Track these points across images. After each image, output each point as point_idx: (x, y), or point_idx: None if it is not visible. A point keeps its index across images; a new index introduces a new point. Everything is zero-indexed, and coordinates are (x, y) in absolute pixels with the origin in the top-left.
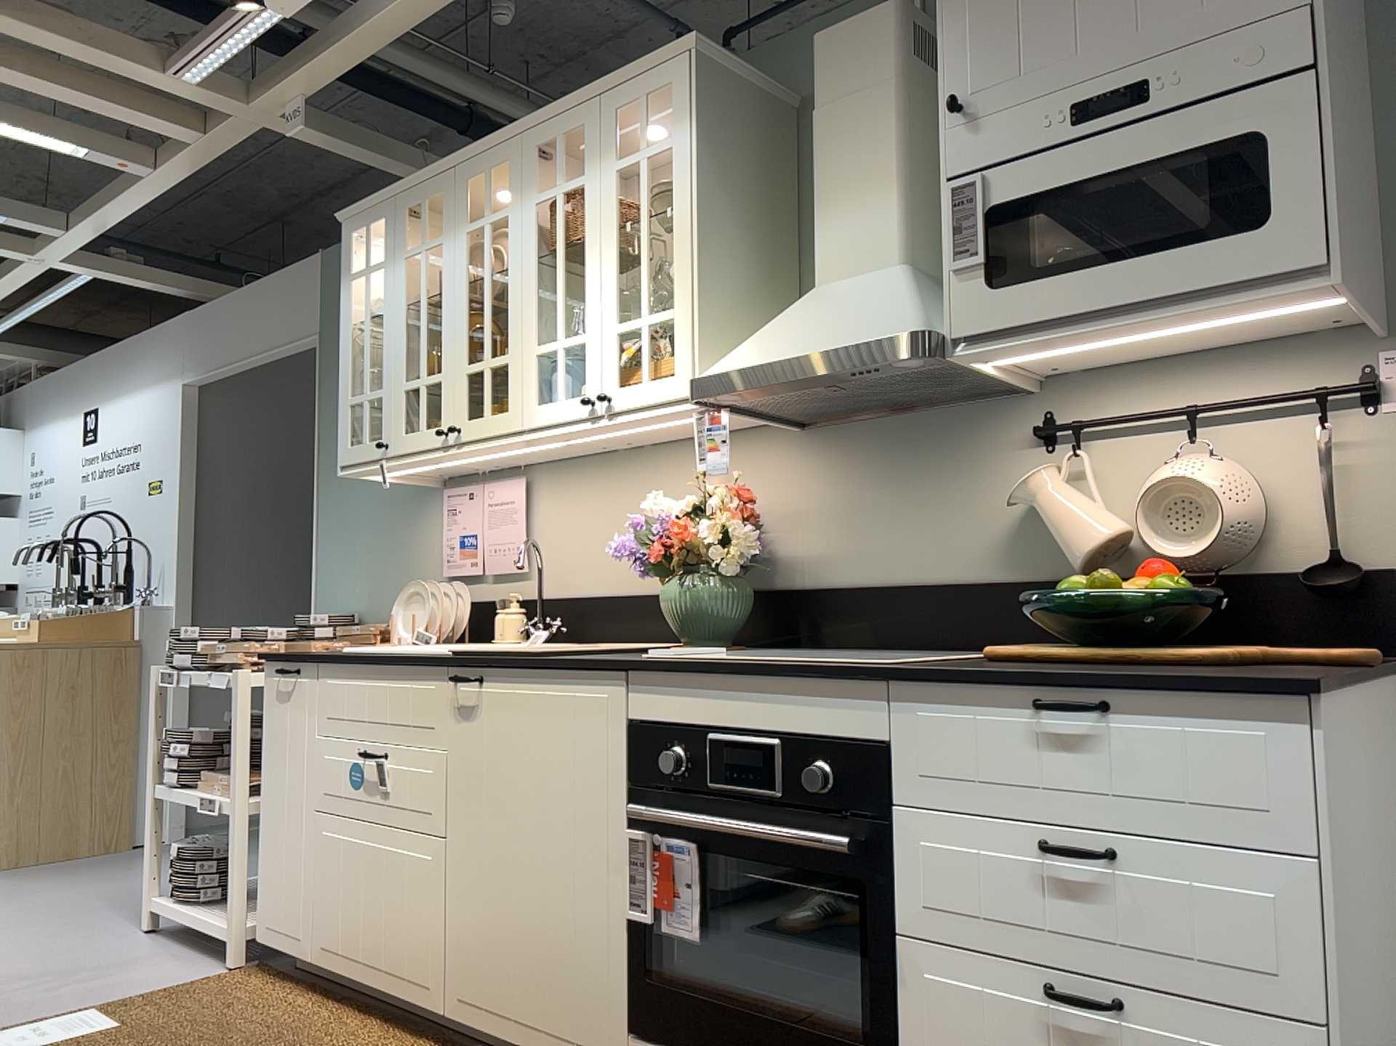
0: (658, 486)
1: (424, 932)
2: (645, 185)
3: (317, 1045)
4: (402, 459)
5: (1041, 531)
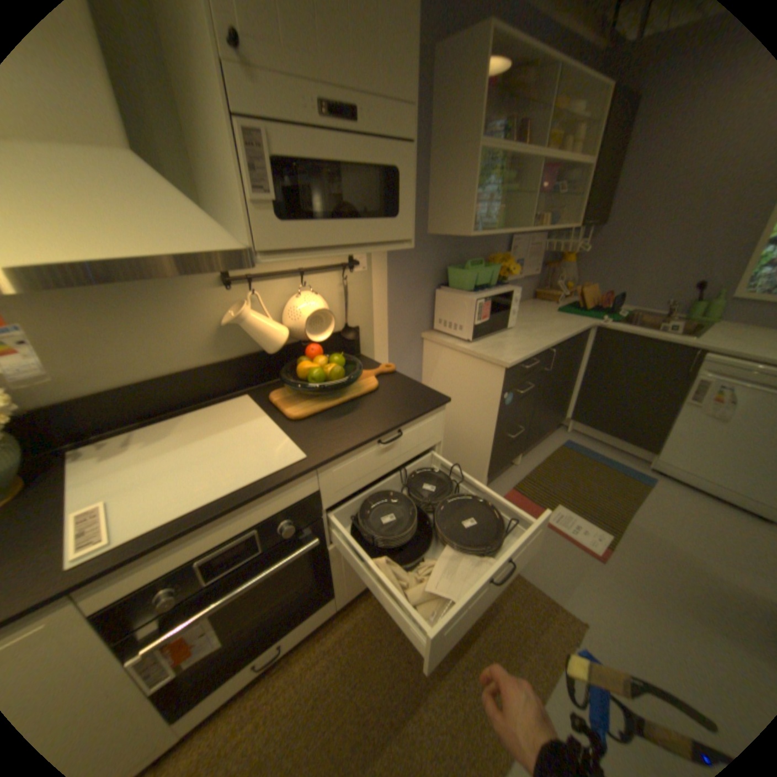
0: None
1: None
2: None
3: None
4: None
5: (231, 332)
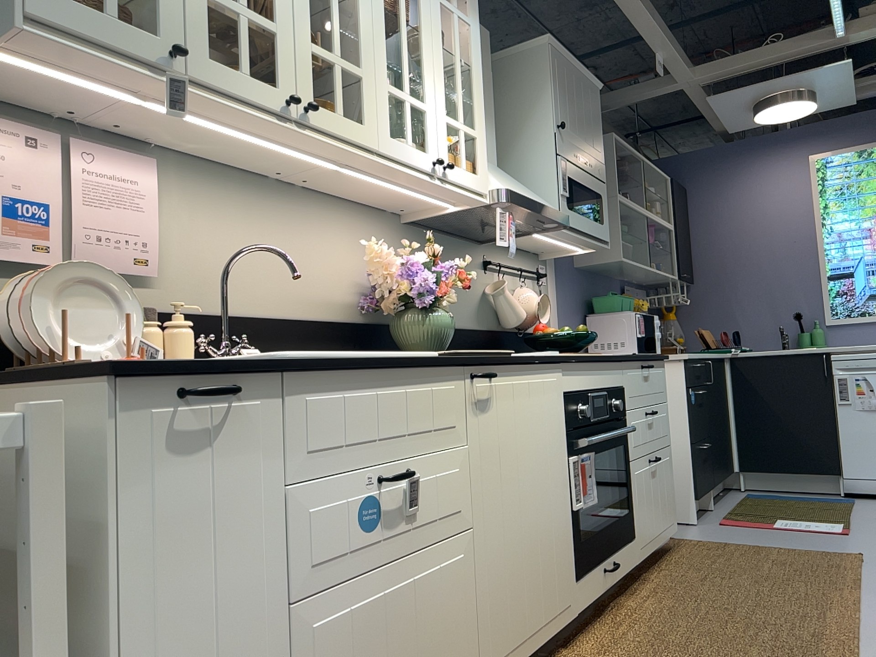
0: (311, 227)
1: (462, 631)
2: (459, 34)
3: None
4: (204, 92)
5: (487, 308)
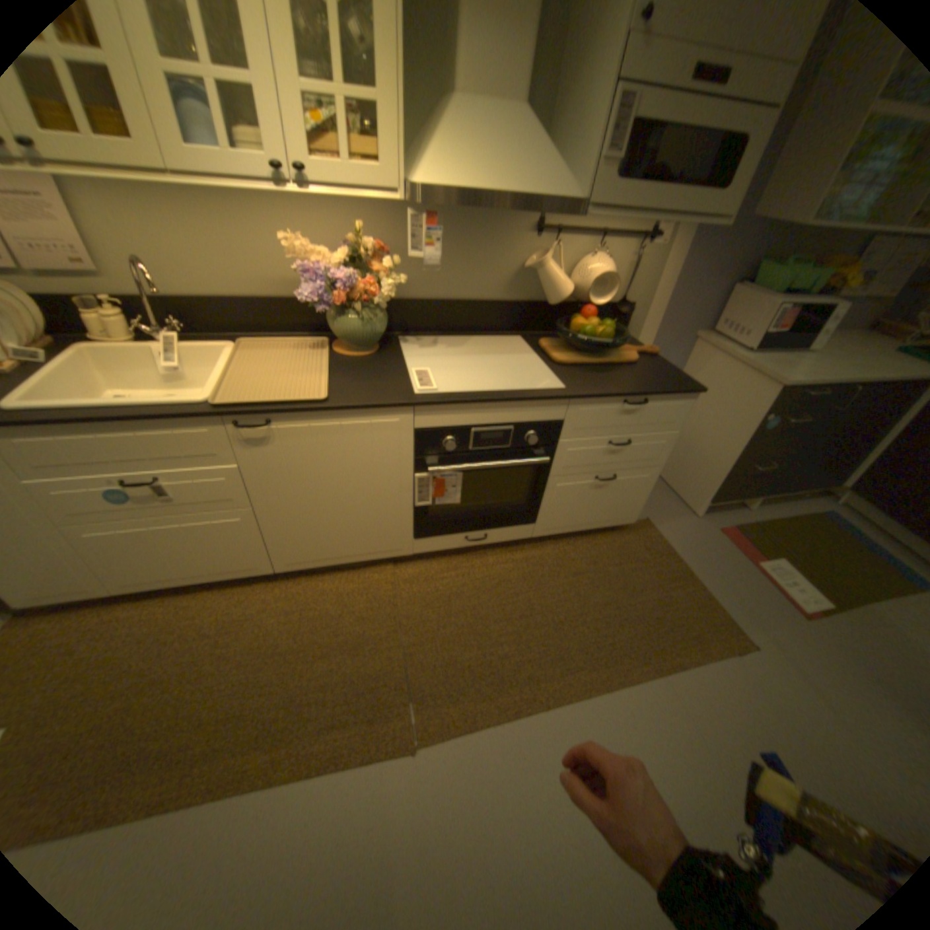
0: (254, 210)
1: (247, 549)
2: None
3: (199, 628)
4: None
5: (527, 278)
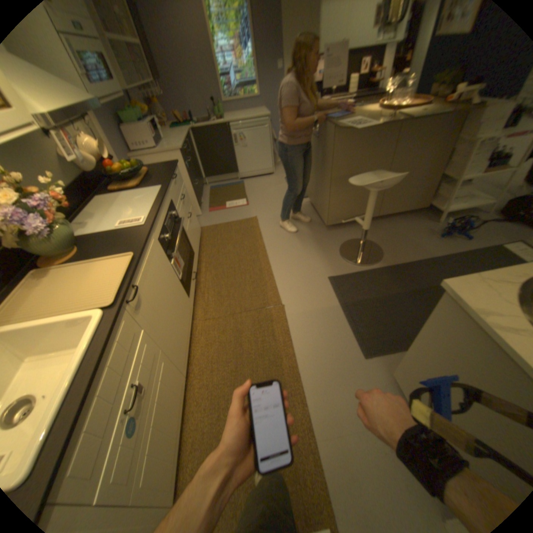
0: None
1: (174, 378)
2: None
3: (210, 427)
4: None
5: (65, 166)
